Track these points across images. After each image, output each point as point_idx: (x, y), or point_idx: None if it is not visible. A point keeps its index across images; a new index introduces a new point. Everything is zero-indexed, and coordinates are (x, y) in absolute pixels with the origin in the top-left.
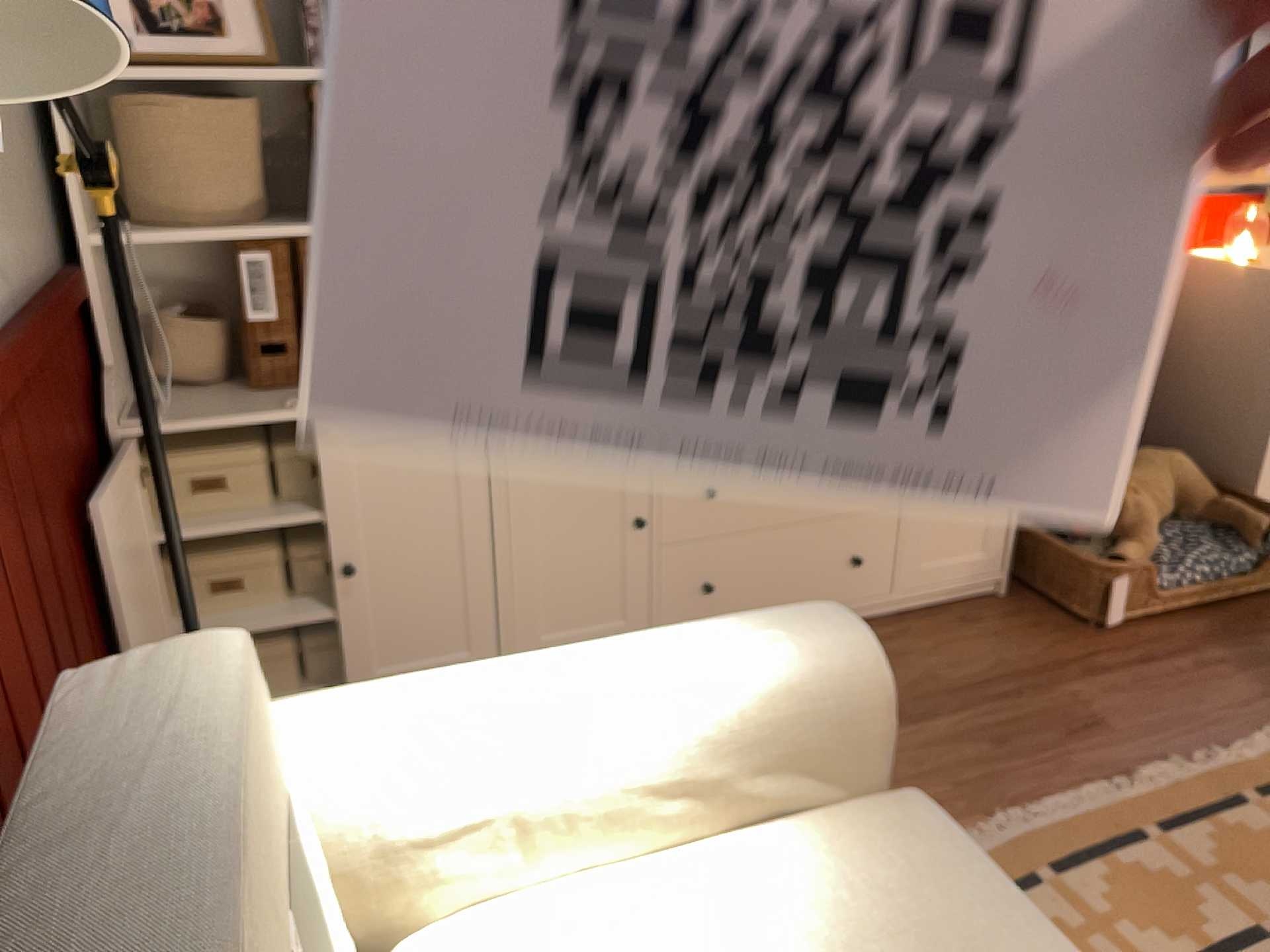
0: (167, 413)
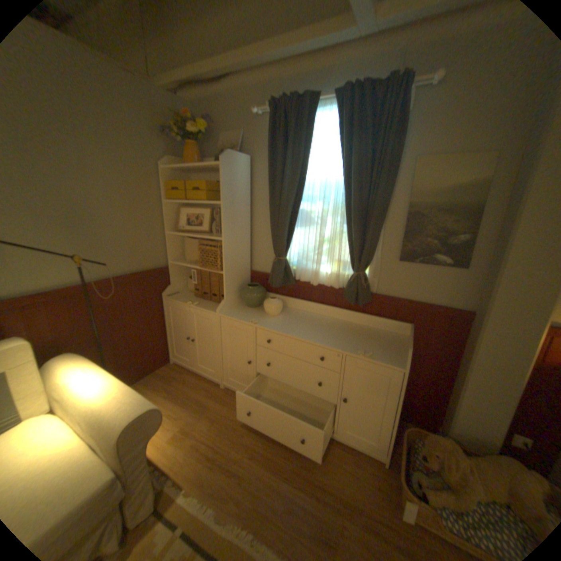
0: (174, 296)
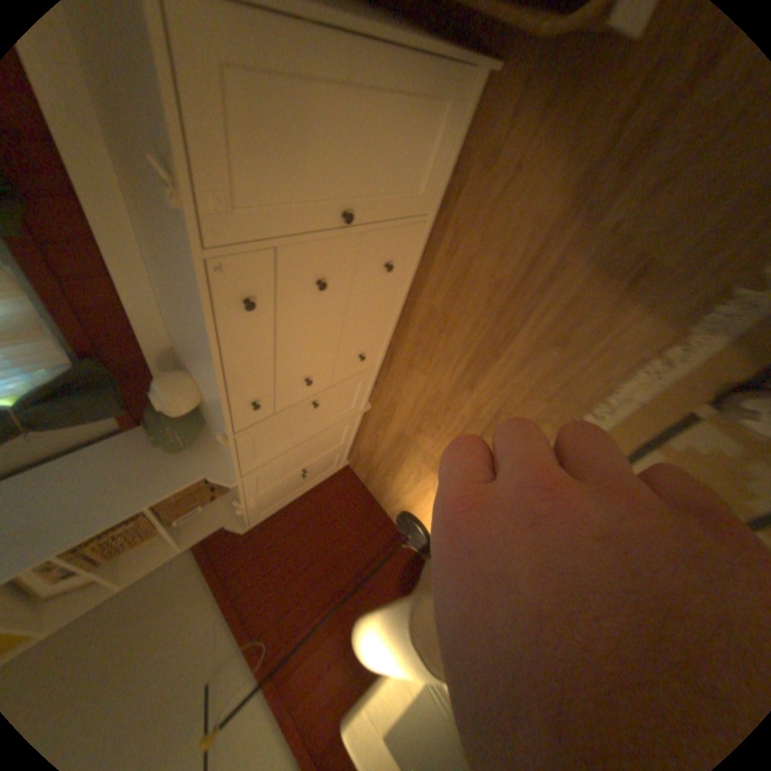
0: (238, 514)
